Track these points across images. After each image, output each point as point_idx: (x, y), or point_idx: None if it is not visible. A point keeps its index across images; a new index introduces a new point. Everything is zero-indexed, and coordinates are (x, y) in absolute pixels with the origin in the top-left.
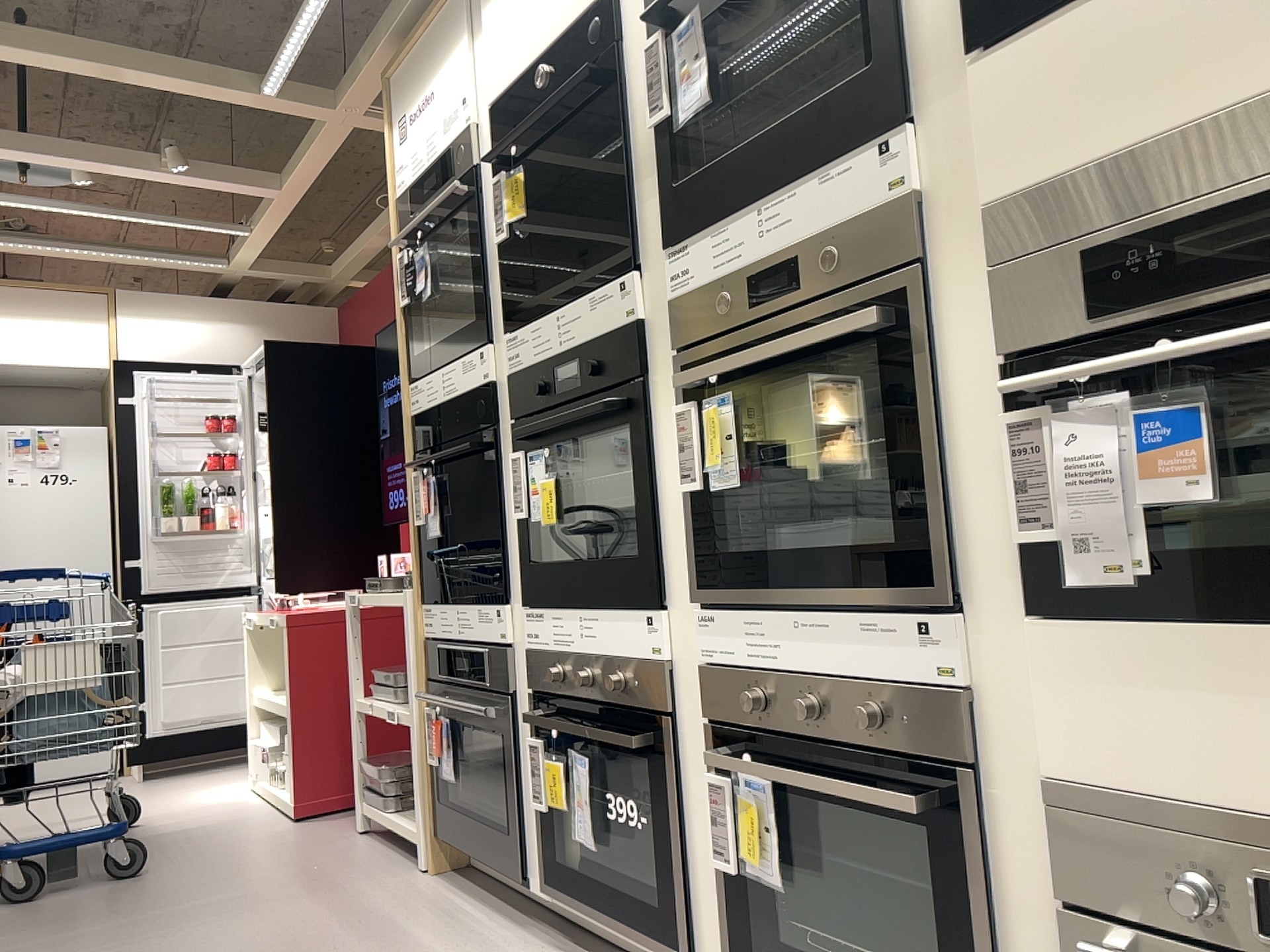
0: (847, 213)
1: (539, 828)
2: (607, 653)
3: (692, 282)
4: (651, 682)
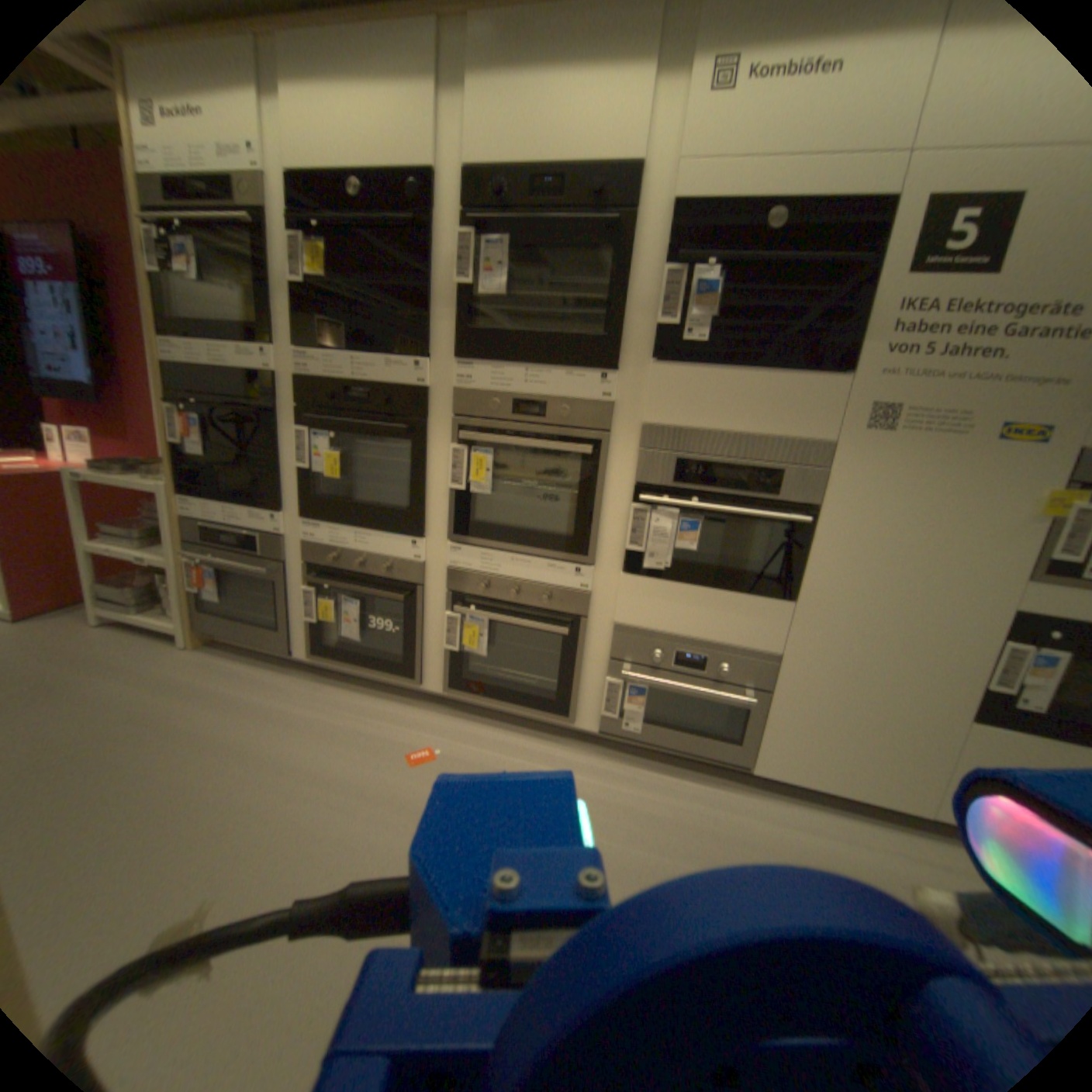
0: (578, 395)
1: (304, 628)
2: (378, 552)
3: (473, 385)
4: (411, 570)
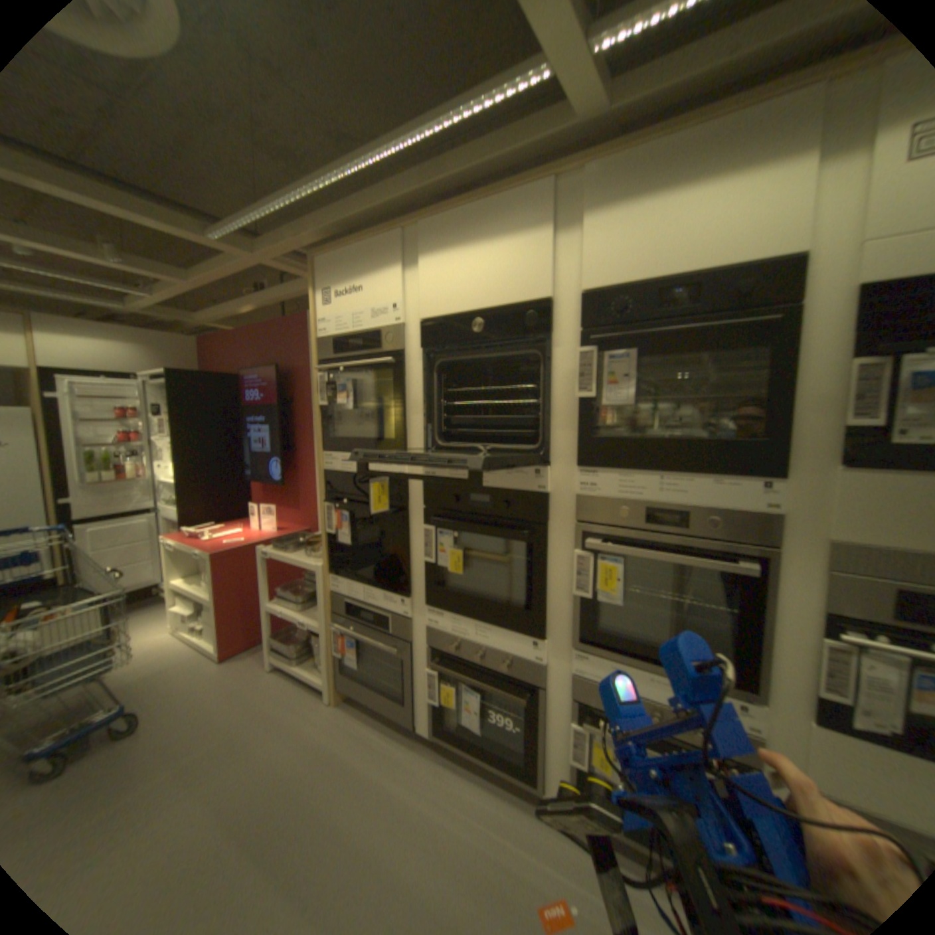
0: (733, 507)
1: (426, 709)
2: (497, 650)
3: (598, 494)
4: (532, 674)
